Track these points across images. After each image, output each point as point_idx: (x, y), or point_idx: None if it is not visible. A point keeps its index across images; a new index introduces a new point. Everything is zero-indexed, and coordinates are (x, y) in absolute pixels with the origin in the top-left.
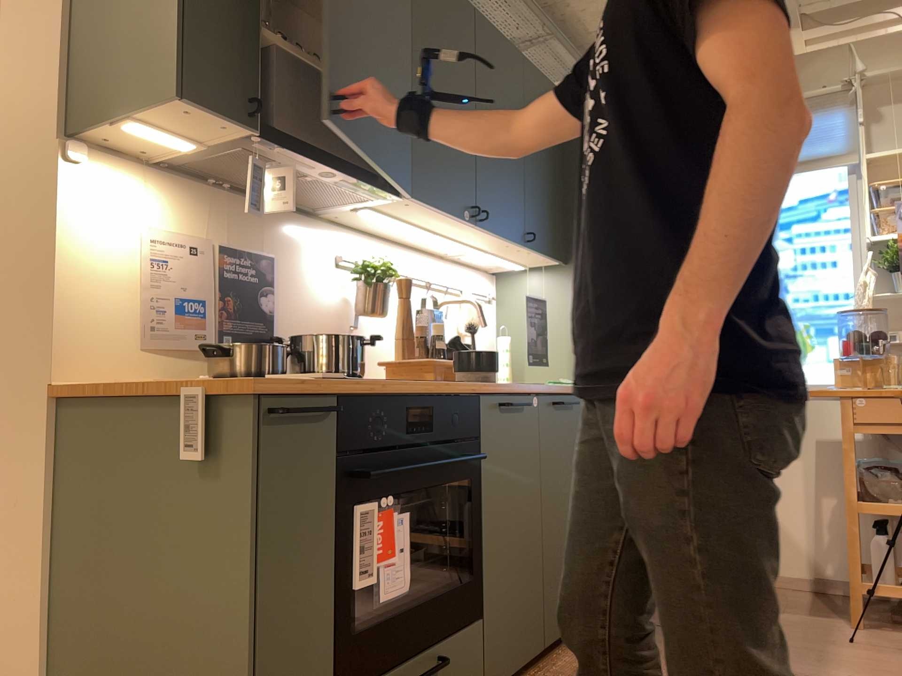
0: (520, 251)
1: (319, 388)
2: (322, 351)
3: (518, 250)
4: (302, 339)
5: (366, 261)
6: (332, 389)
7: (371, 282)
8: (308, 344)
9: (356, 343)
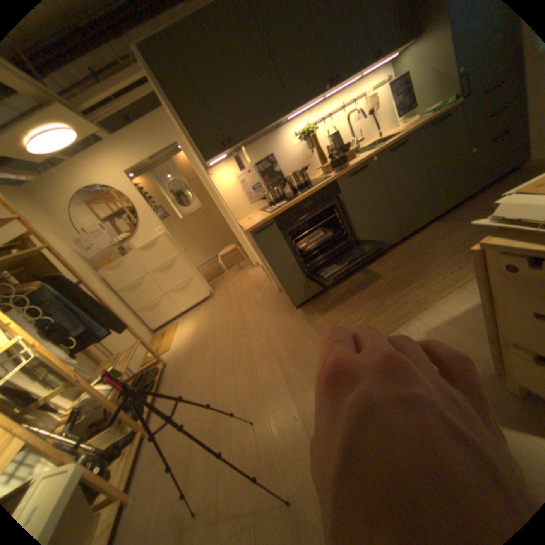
0: (377, 61)
1: (265, 220)
2: (291, 180)
3: (377, 61)
4: (285, 178)
5: (302, 129)
6: (270, 216)
7: (309, 134)
8: (288, 179)
9: (300, 172)
